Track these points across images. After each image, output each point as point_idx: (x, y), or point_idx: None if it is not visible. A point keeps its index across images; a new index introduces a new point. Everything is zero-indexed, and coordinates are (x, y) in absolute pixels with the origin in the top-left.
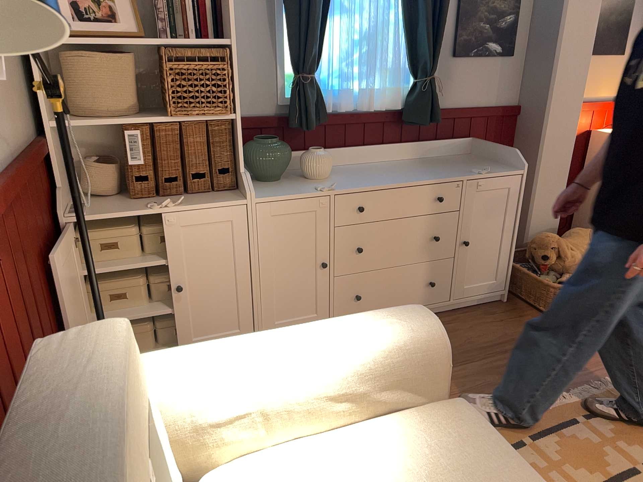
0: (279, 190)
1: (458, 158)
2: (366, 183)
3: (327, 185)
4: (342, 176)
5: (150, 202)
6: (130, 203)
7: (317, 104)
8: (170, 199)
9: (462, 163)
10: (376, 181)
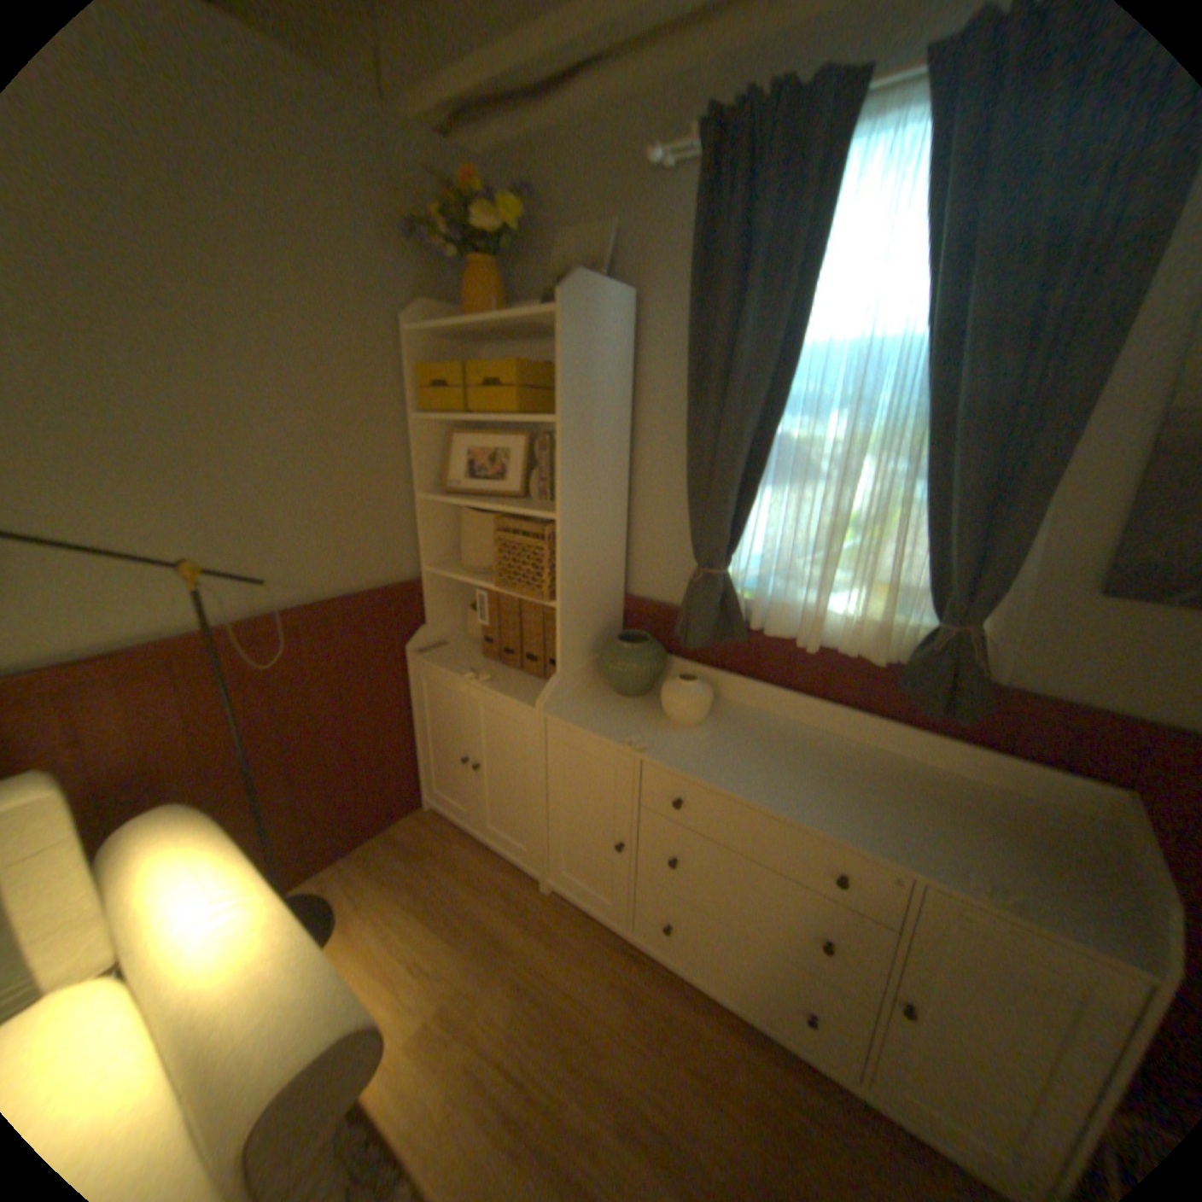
0: (596, 714)
1: (1039, 821)
2: (712, 768)
3: (642, 740)
4: (715, 736)
5: (480, 667)
6: (471, 659)
7: (718, 613)
8: (501, 671)
9: (1015, 839)
10: (730, 775)
